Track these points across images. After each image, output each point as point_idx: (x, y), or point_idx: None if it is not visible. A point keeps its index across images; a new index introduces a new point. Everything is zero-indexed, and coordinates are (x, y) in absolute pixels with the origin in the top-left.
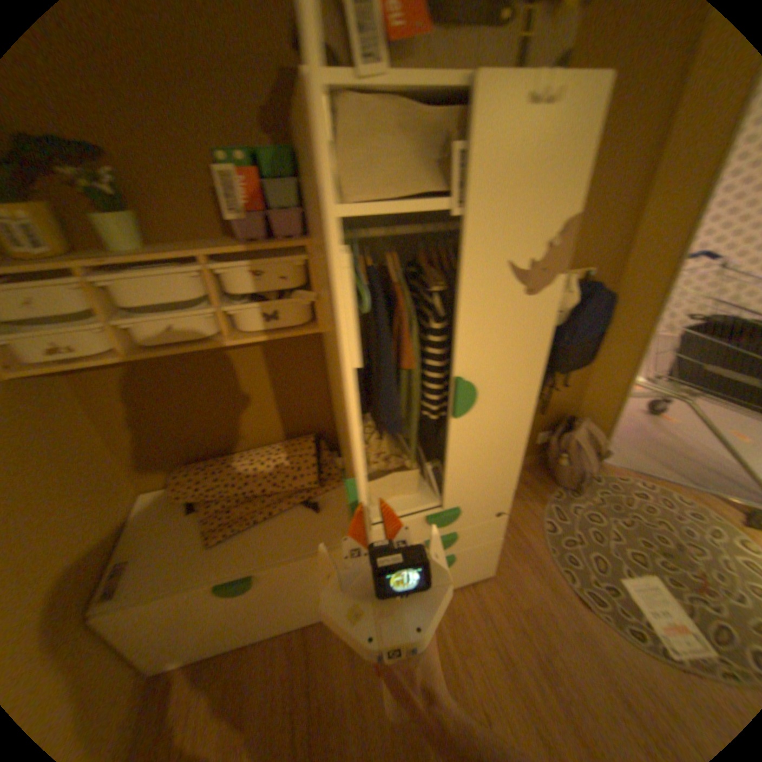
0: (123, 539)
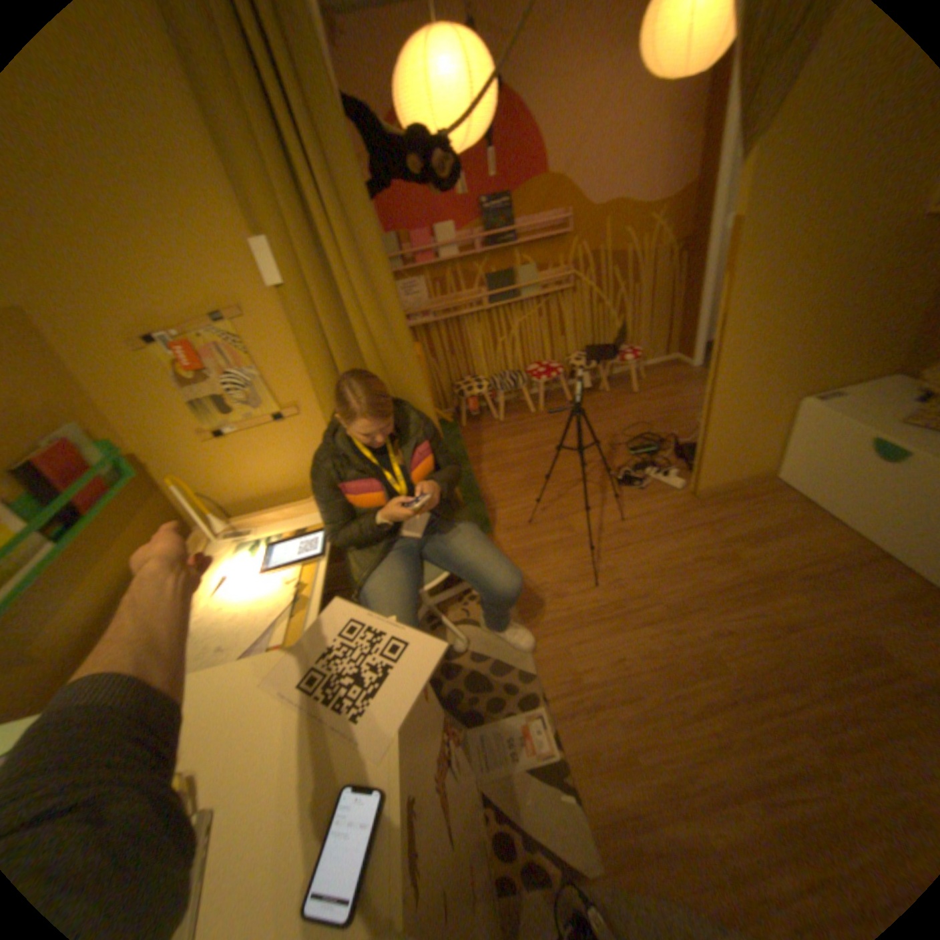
0: (856, 385)
